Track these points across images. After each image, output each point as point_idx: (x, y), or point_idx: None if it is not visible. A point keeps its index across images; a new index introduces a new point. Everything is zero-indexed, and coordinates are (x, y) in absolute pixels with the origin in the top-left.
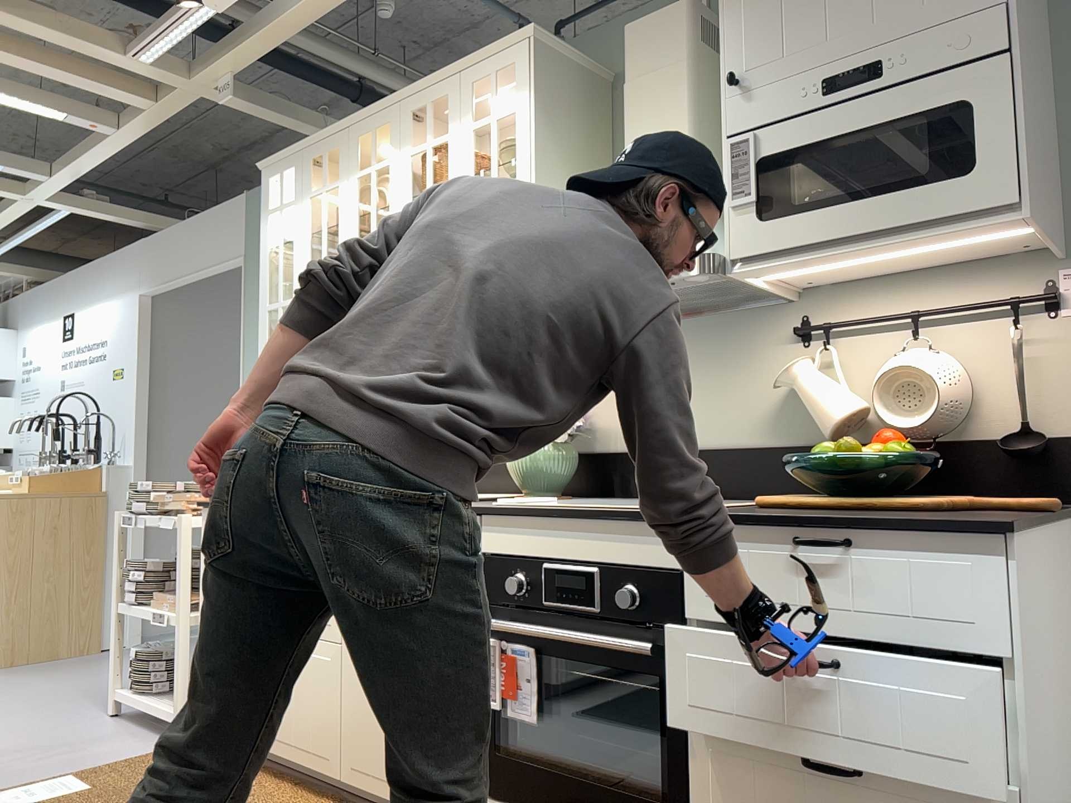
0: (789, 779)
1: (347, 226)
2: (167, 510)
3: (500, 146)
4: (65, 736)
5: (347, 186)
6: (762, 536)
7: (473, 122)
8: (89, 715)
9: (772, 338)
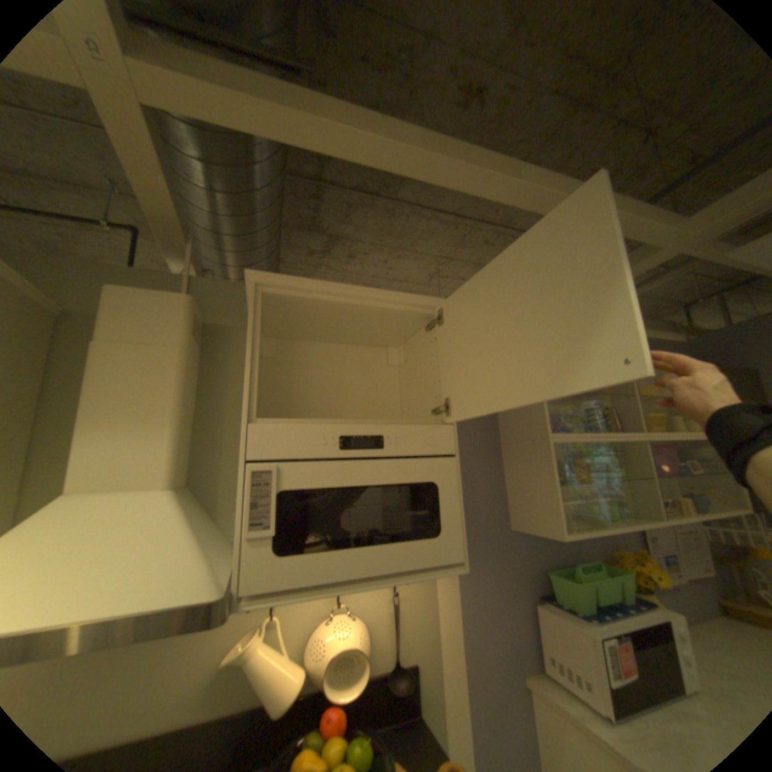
0: None
1: None
2: None
3: None
4: None
5: None
6: None
7: None
8: None
9: None
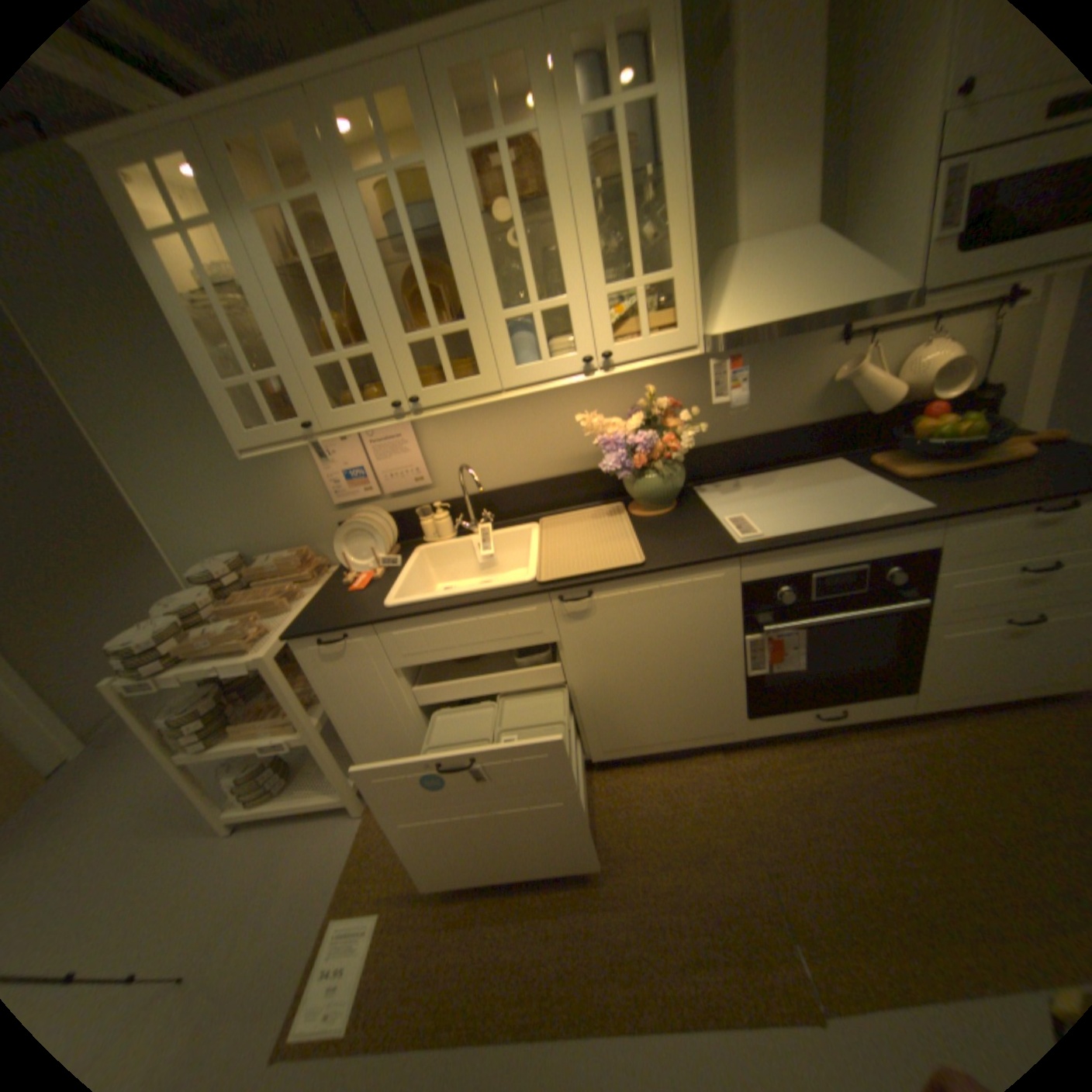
0: (997, 635)
1: (358, 258)
2: (198, 656)
3: (599, 140)
4: (226, 891)
5: (336, 193)
6: (1012, 513)
7: (583, 103)
8: (199, 851)
9: (821, 341)
